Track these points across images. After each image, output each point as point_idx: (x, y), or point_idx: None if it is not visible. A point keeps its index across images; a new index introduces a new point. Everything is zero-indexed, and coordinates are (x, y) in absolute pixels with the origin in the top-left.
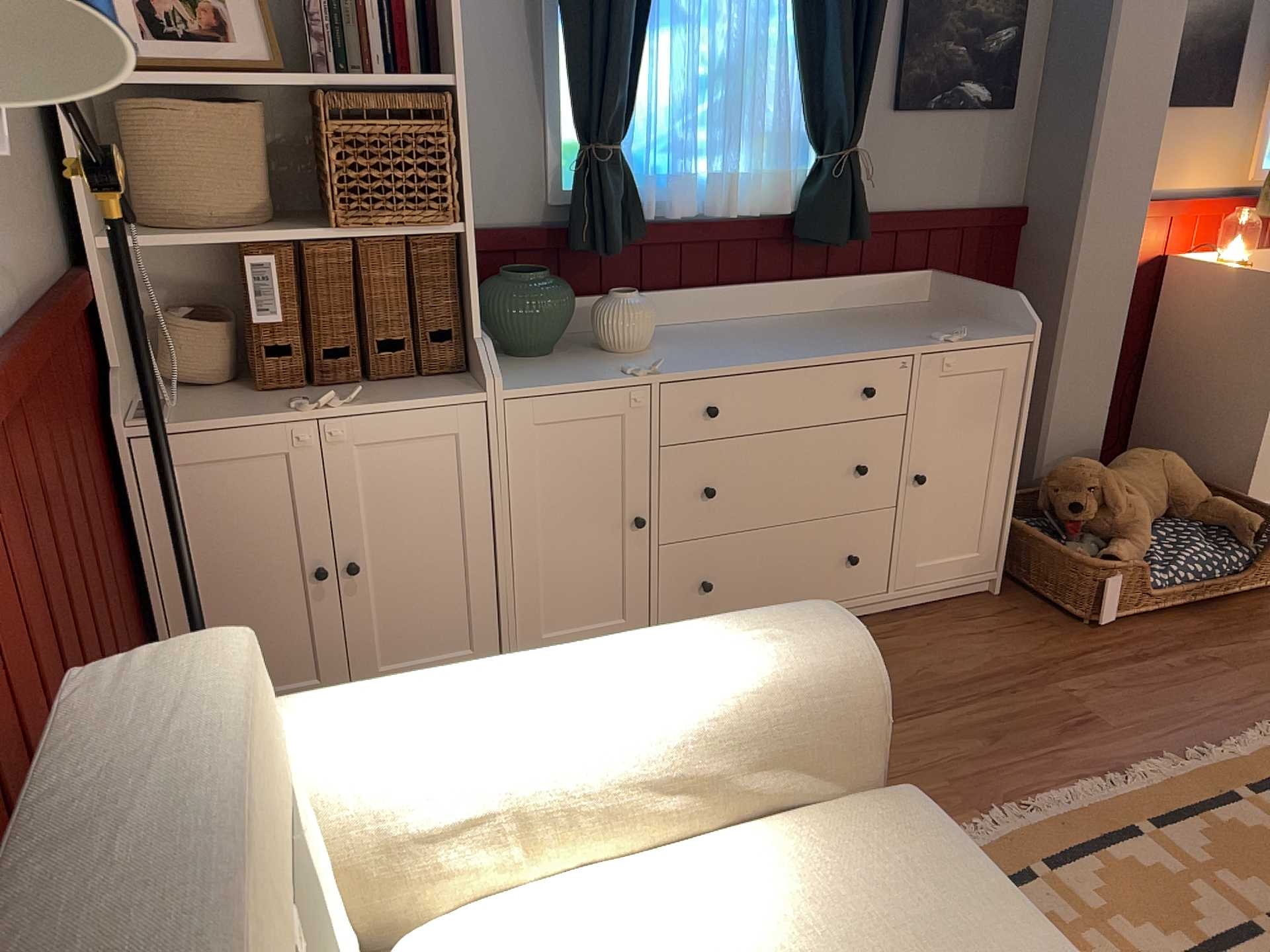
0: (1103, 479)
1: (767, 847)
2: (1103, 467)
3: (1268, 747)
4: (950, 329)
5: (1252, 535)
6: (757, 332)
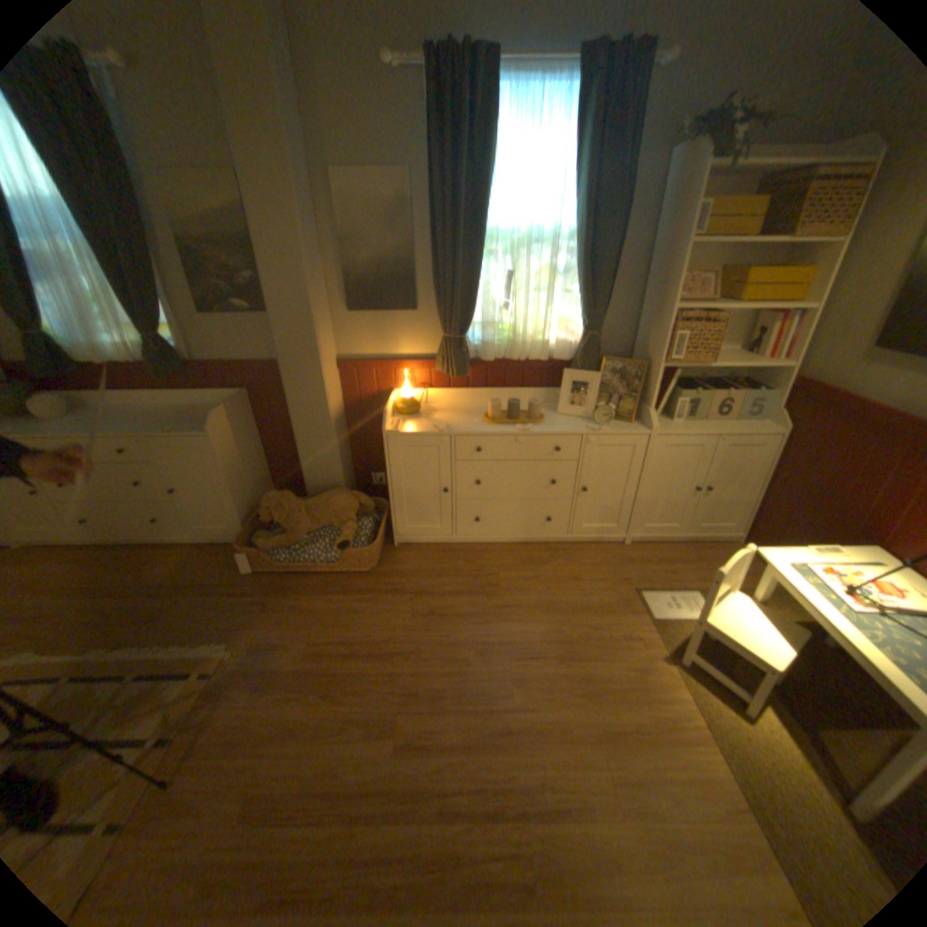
0: (273, 505)
1: None
2: (286, 498)
3: (185, 659)
4: (176, 426)
5: (336, 546)
6: (119, 416)
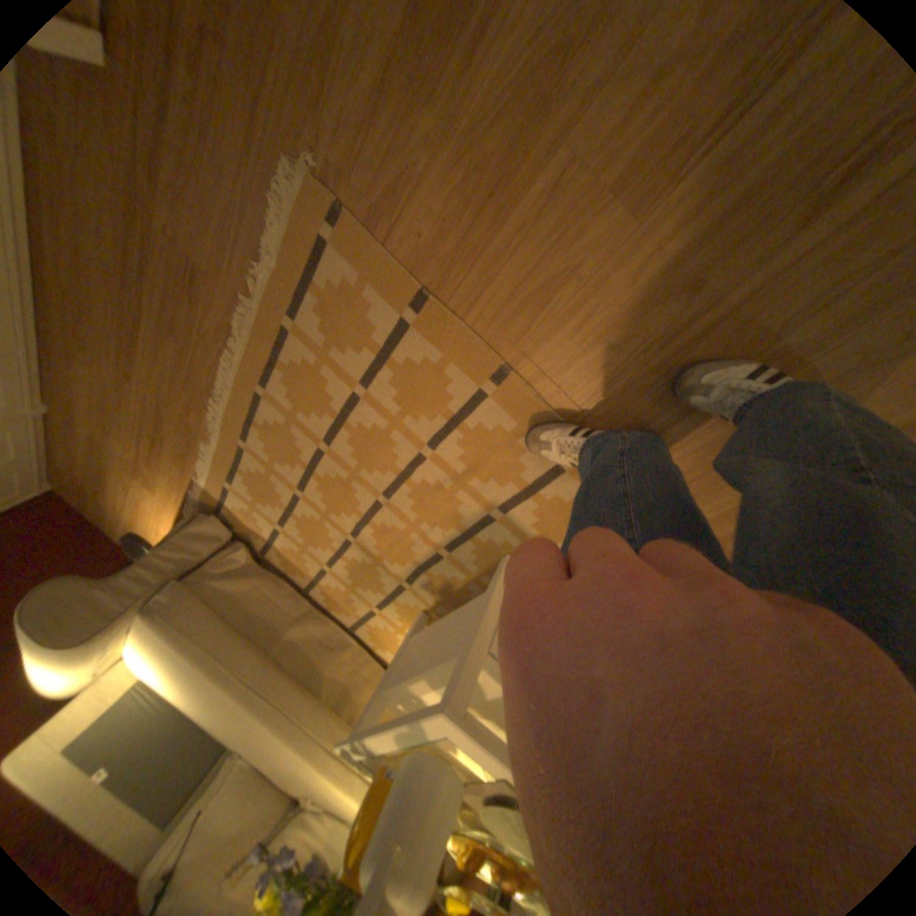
0: None
1: (133, 645)
2: None
3: (279, 234)
4: None
5: None
6: None
